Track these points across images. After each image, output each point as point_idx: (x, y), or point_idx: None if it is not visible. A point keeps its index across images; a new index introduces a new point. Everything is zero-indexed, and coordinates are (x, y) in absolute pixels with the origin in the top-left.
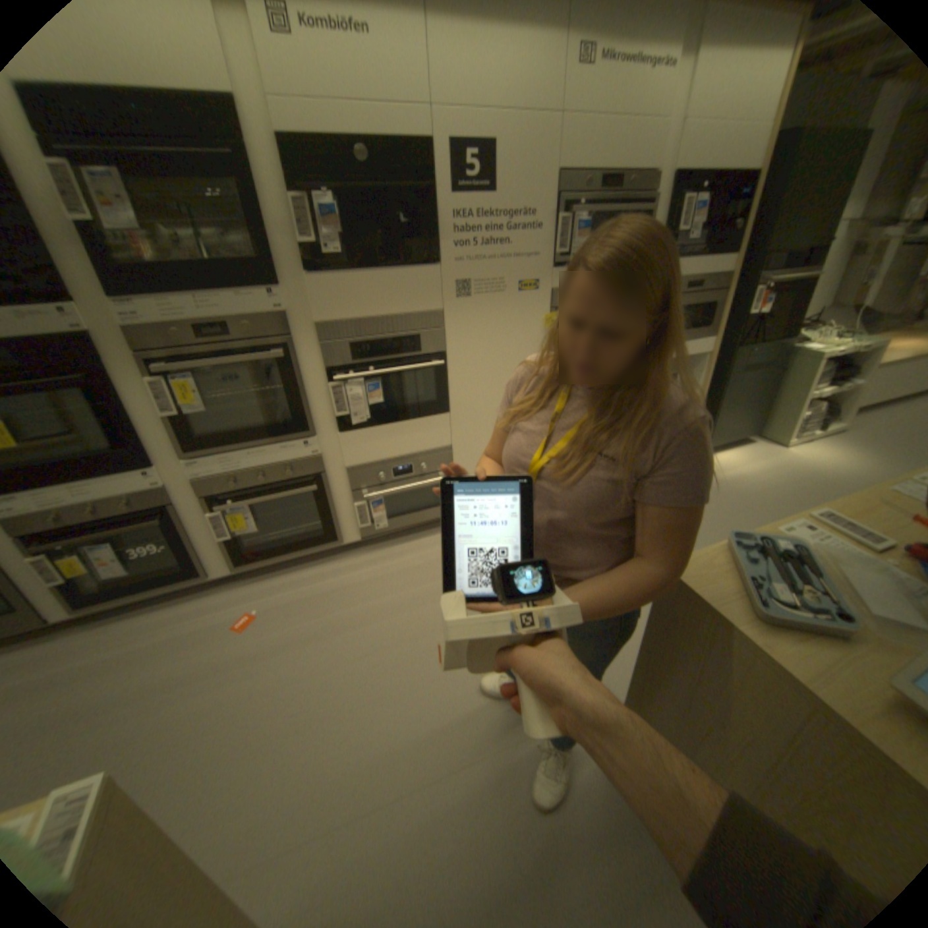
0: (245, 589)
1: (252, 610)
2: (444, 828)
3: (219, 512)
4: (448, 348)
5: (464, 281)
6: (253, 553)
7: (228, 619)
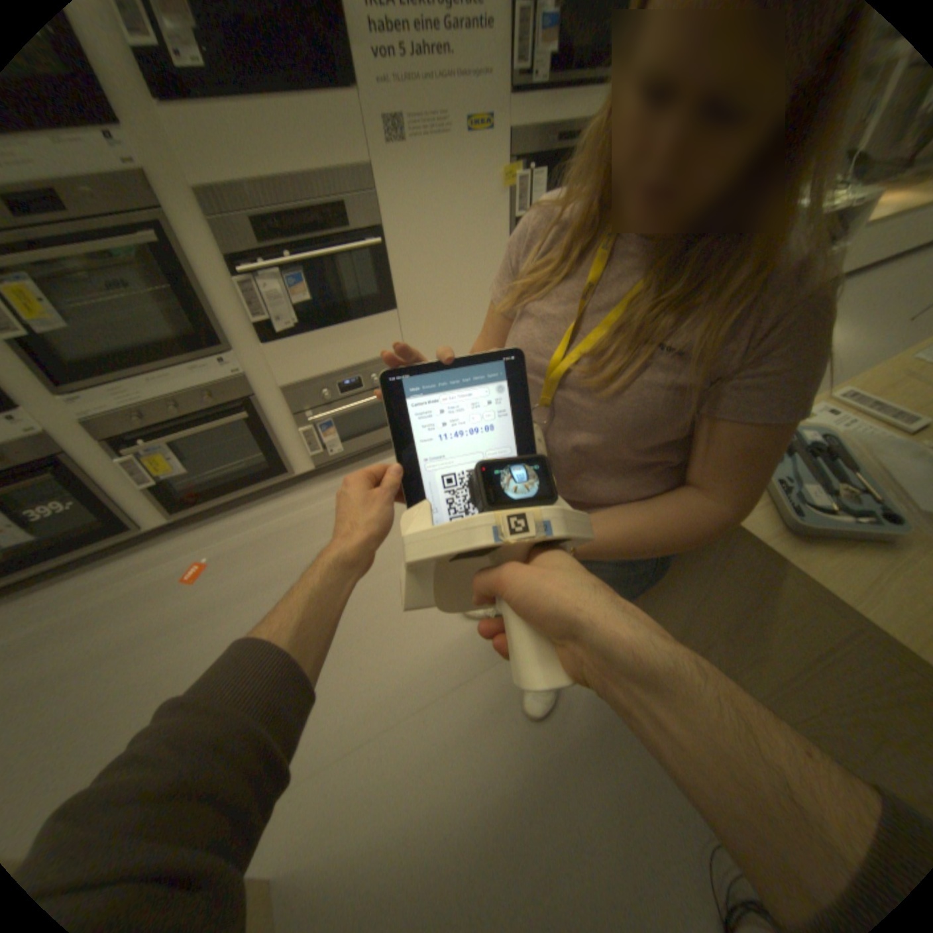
0: (189, 536)
1: (201, 558)
2: (437, 750)
3: (130, 456)
4: (383, 219)
5: (394, 116)
6: (189, 496)
7: (174, 571)
